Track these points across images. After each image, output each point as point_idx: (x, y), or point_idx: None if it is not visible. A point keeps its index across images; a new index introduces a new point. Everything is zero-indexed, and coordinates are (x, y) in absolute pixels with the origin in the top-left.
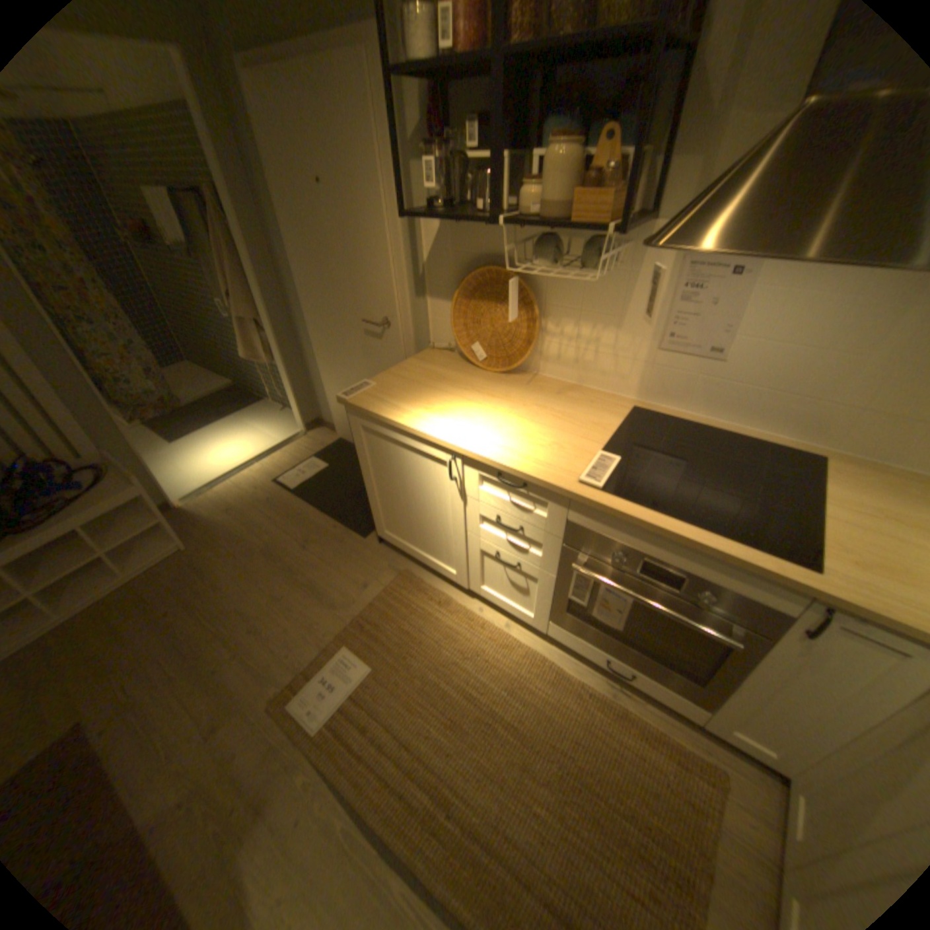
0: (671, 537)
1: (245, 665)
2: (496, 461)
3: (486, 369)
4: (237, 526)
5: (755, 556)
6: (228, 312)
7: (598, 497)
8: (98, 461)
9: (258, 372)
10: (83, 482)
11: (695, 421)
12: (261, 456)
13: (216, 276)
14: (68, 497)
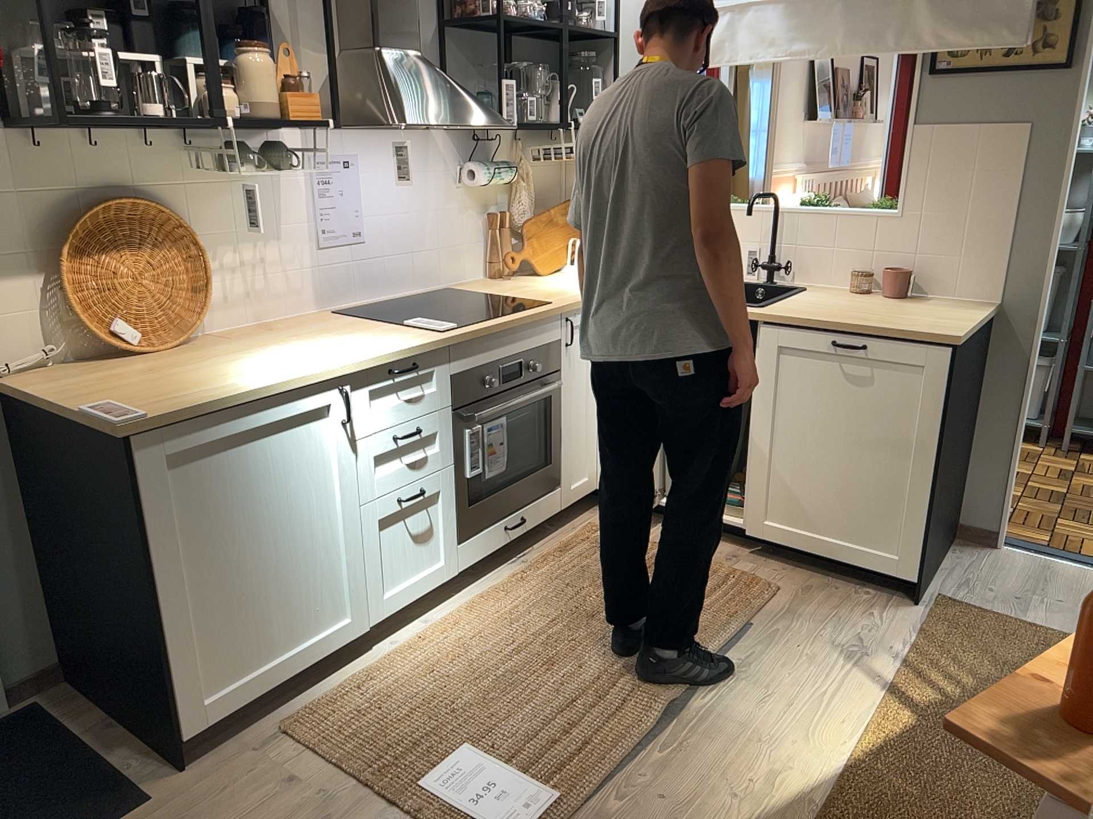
0: (509, 327)
1: None
2: (390, 352)
3: (160, 351)
4: None
5: (537, 309)
6: None
7: (465, 330)
8: None
9: None
10: None
11: (368, 309)
12: None
13: None
14: None
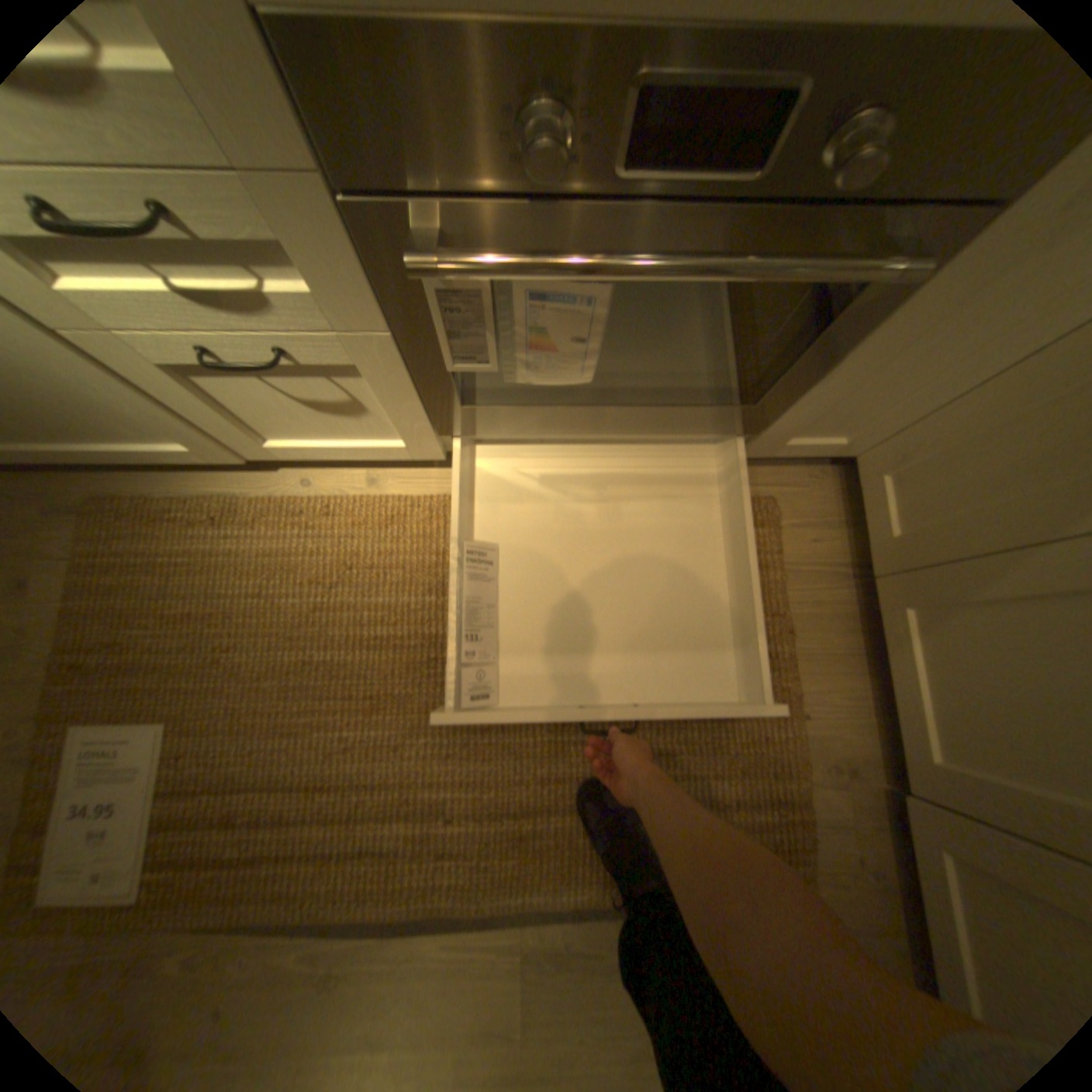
0: None
1: None
2: None
3: None
4: None
5: None
6: None
7: None
8: None
9: None
10: None
11: None
12: None
13: None
14: None
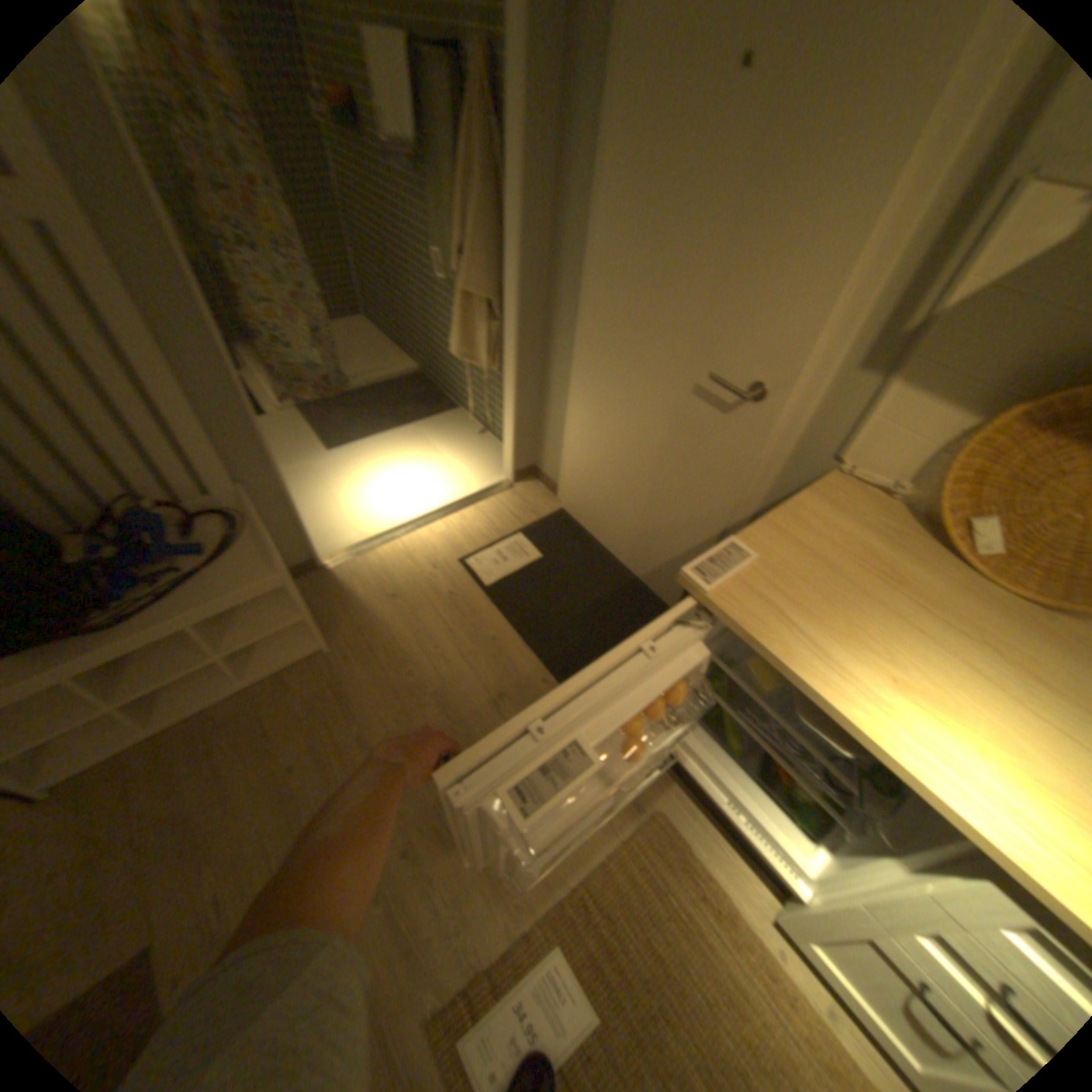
0: None
1: (396, 925)
2: None
3: (997, 581)
4: (407, 631)
5: None
6: (456, 279)
7: None
8: (238, 503)
9: (466, 371)
10: (213, 539)
11: None
12: (451, 510)
13: (454, 216)
14: (188, 567)
